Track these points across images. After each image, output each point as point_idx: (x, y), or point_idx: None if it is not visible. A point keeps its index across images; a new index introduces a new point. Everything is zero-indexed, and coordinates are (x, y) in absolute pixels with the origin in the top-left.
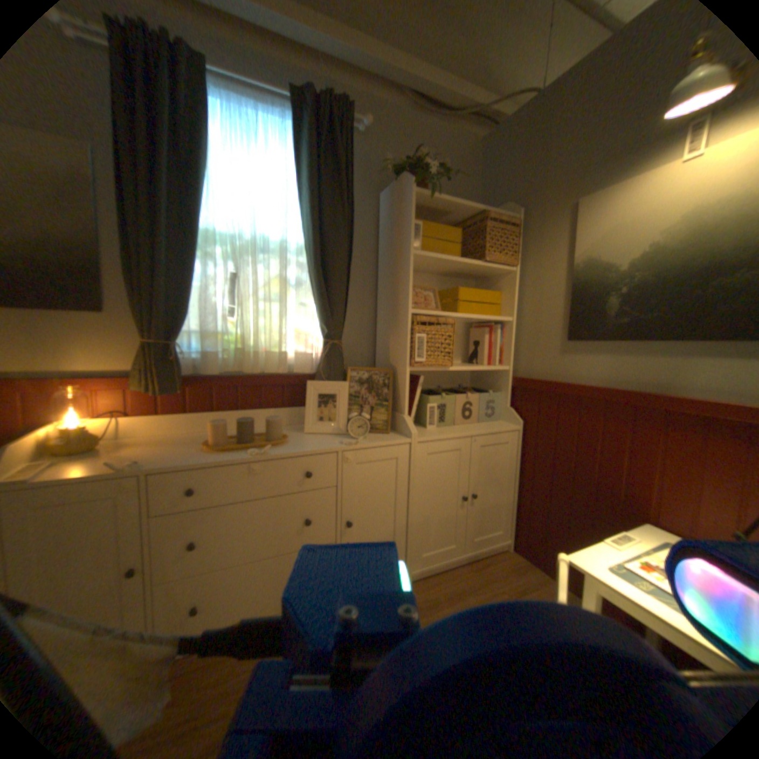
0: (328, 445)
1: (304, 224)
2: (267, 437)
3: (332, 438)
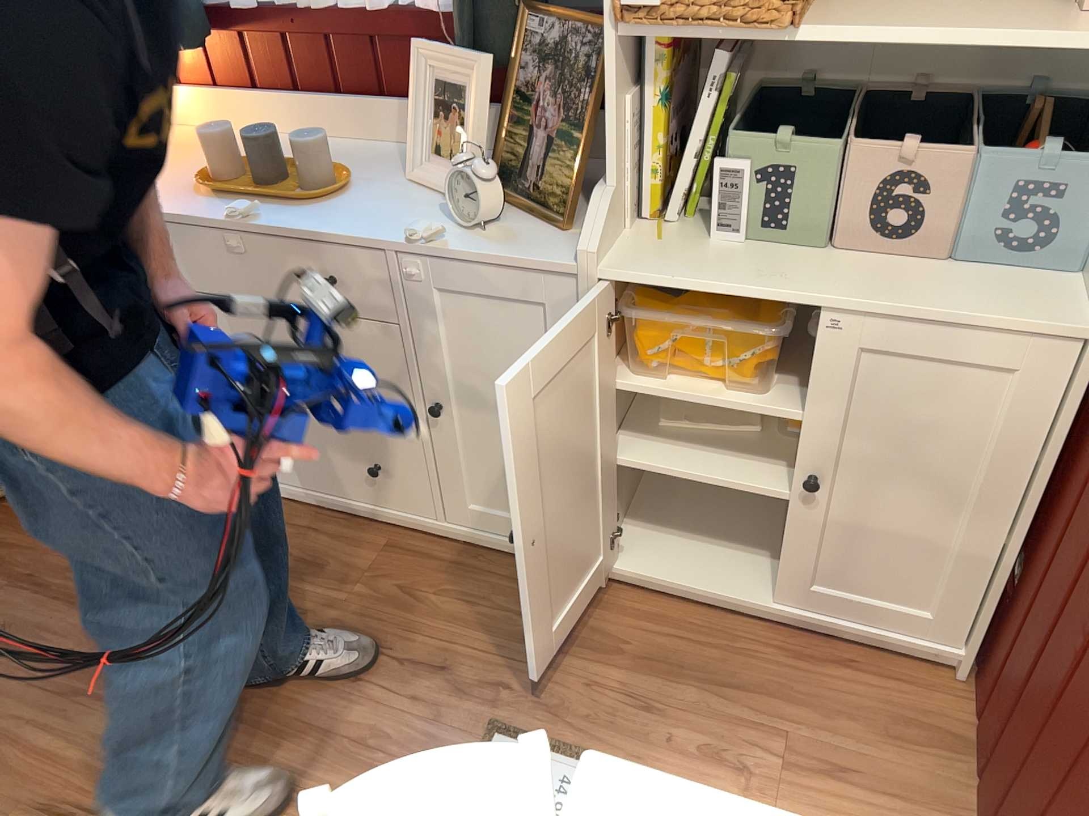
0: (387, 234)
1: None
2: (309, 183)
3: (437, 213)
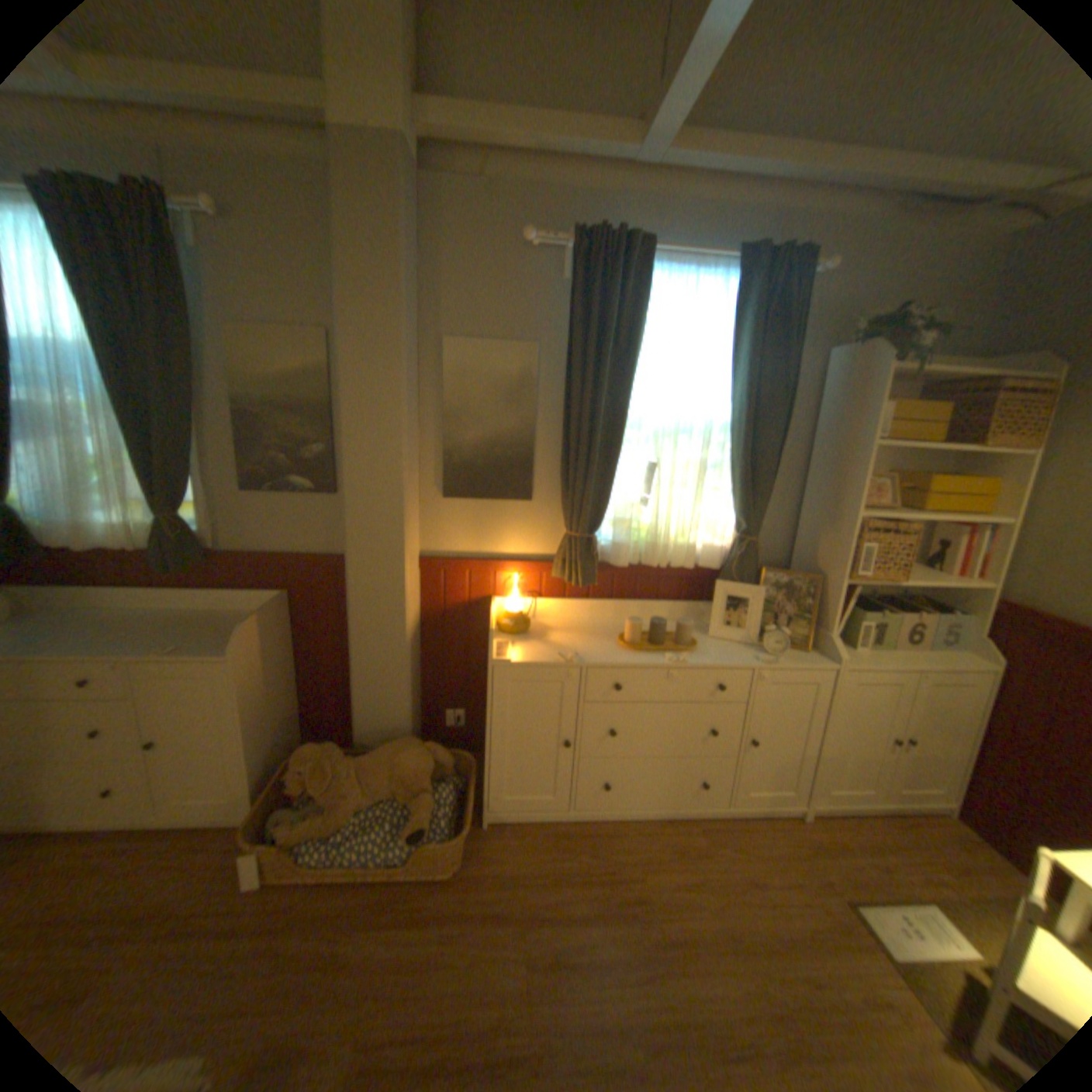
0: (743, 660)
1: (731, 400)
2: (676, 640)
3: (741, 649)
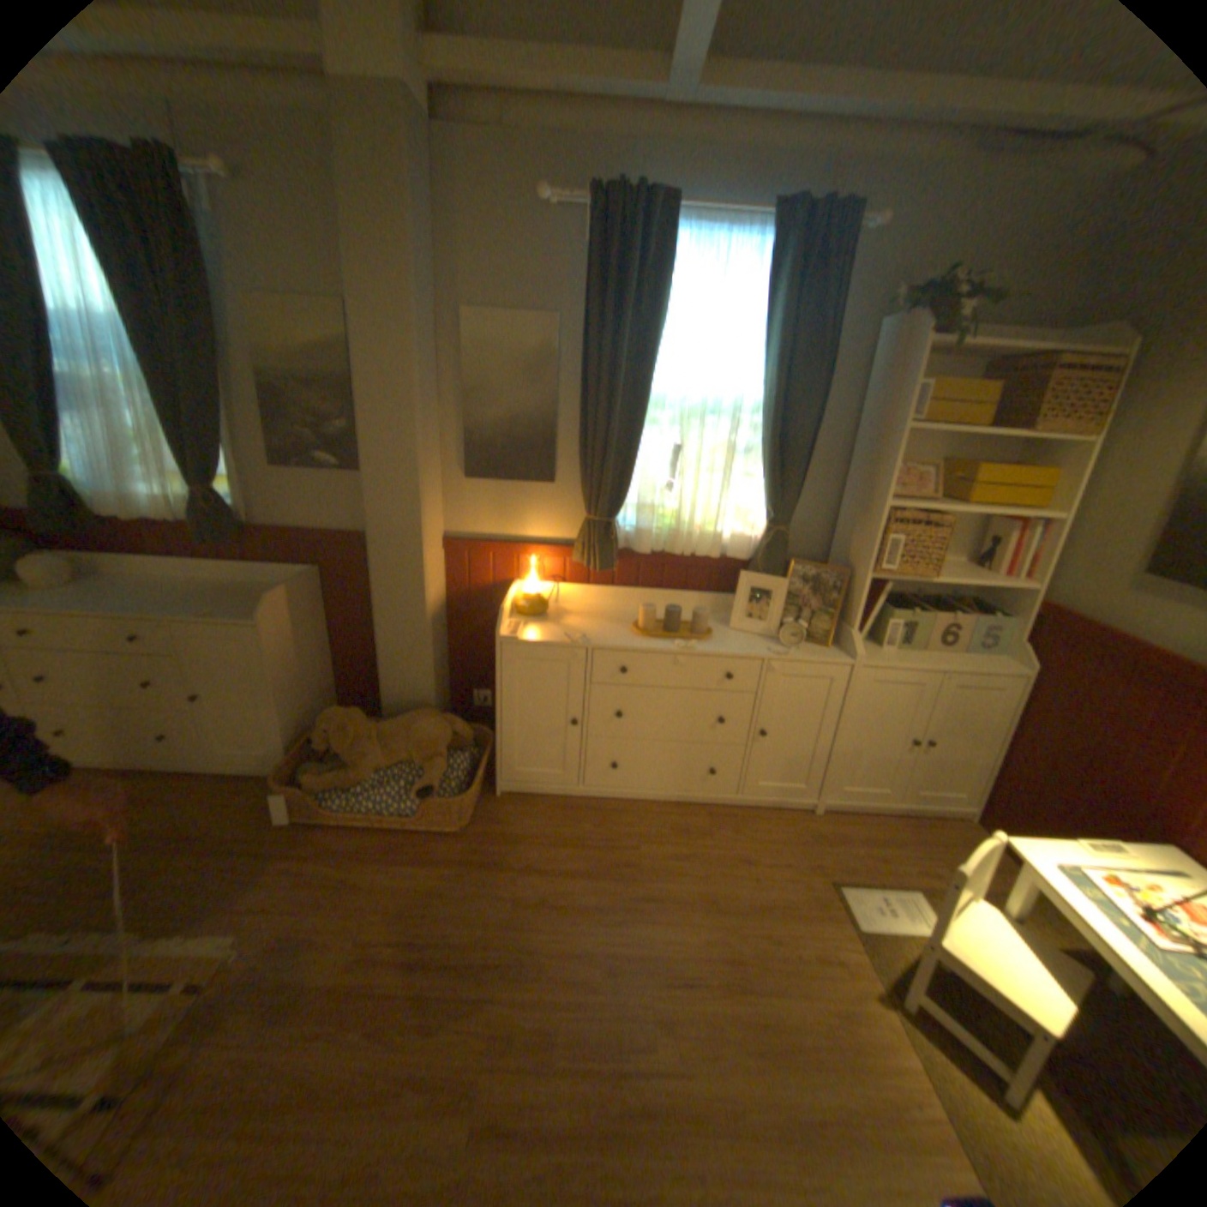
0: (754, 651)
1: (766, 377)
2: (691, 629)
3: (759, 641)
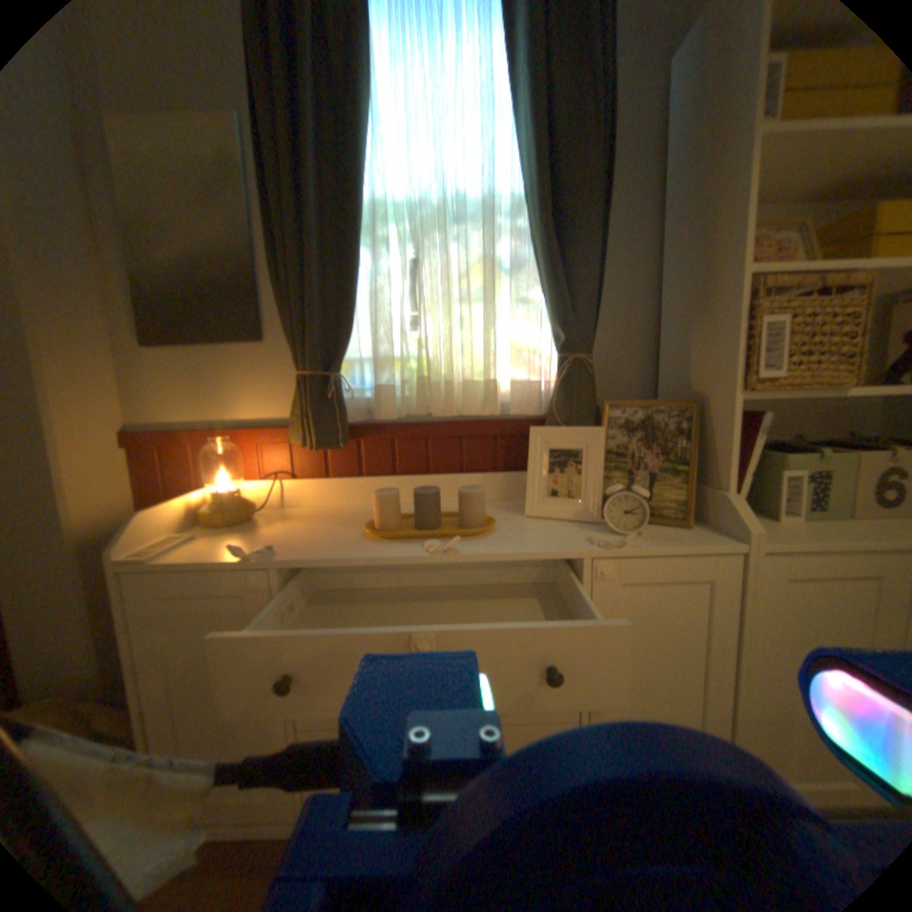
0: (568, 545)
1: (526, 156)
2: (463, 520)
3: (575, 529)
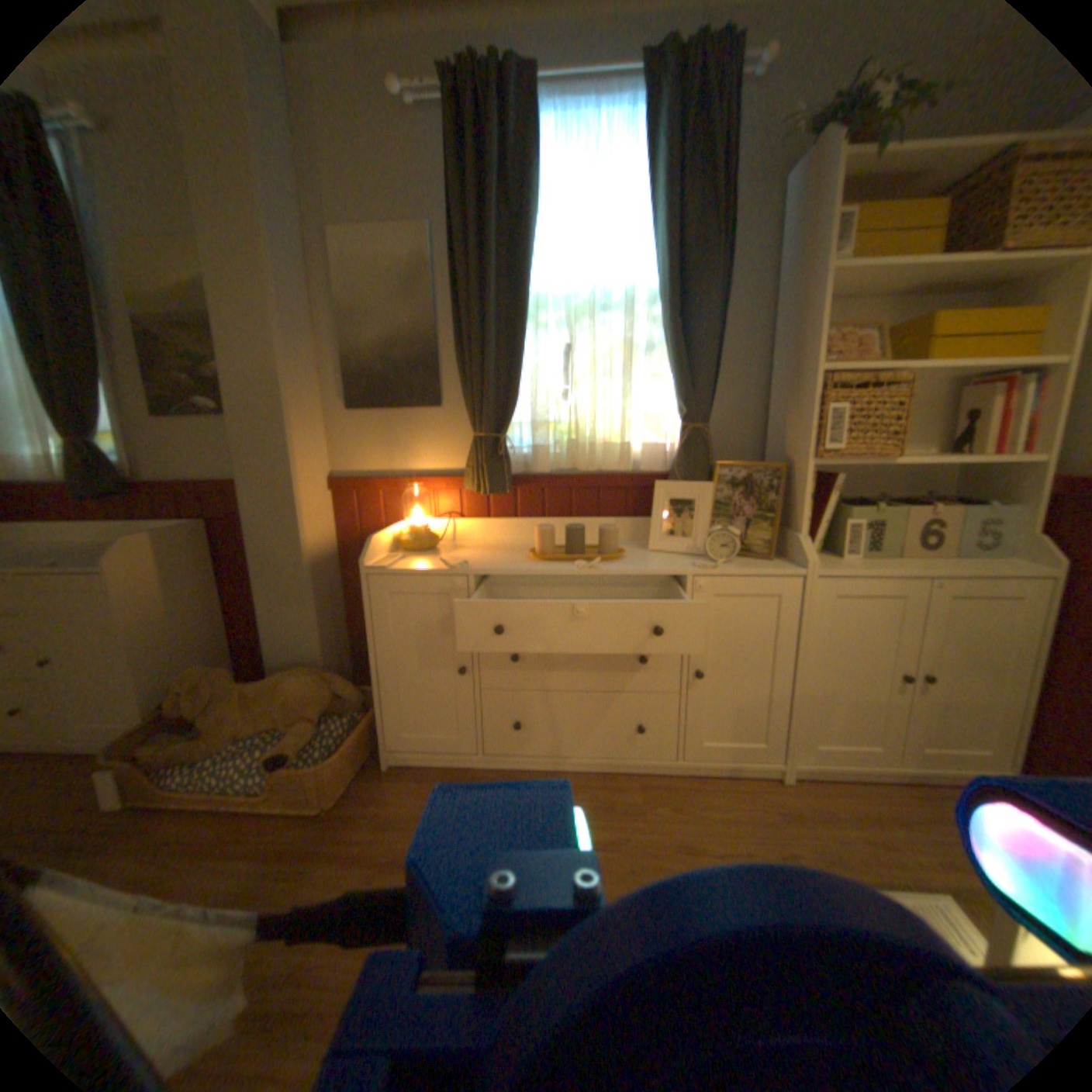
0: (677, 567)
1: (661, 258)
2: (600, 550)
3: (685, 559)
